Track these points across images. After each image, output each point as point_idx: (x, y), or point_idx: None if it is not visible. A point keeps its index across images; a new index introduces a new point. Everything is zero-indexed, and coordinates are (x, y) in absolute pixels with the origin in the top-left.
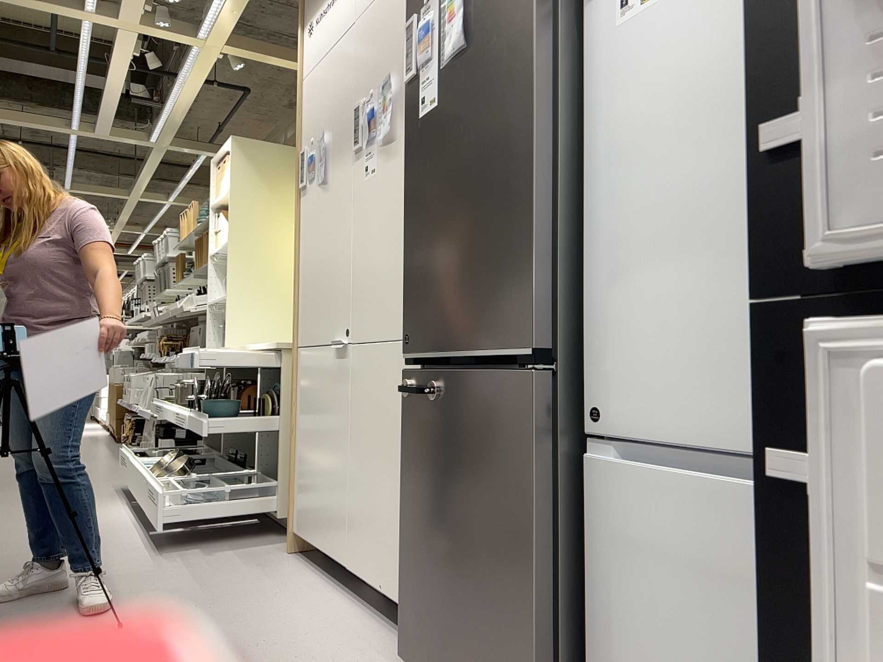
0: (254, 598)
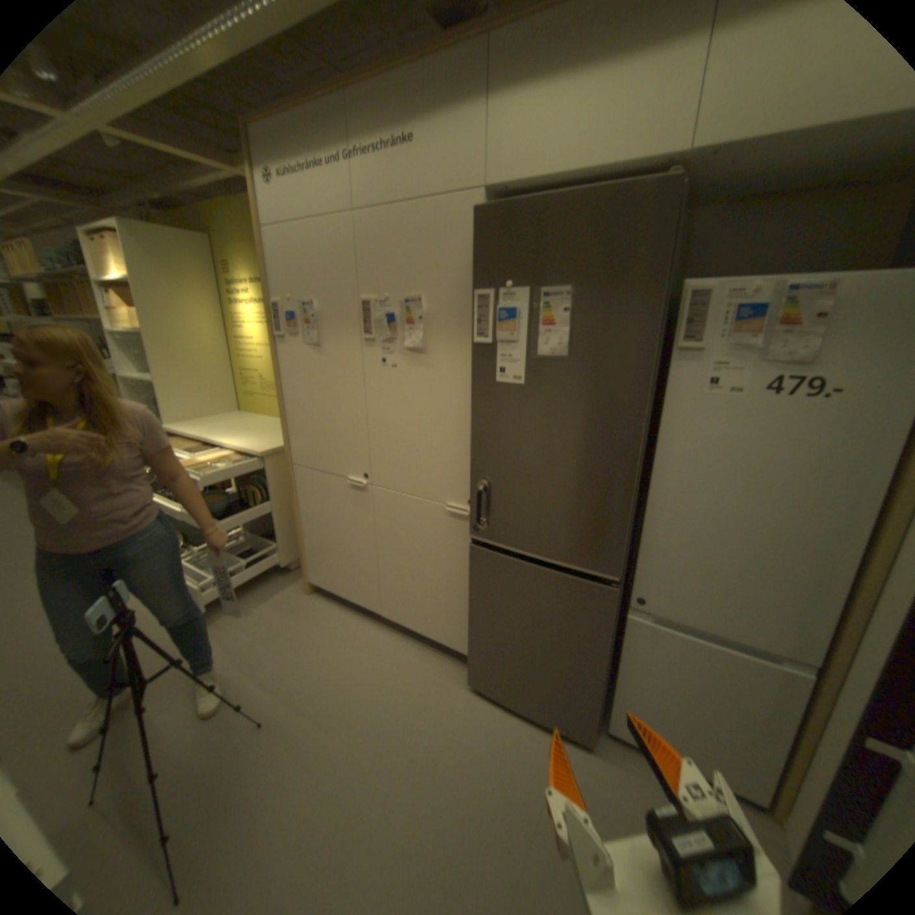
0: (325, 652)
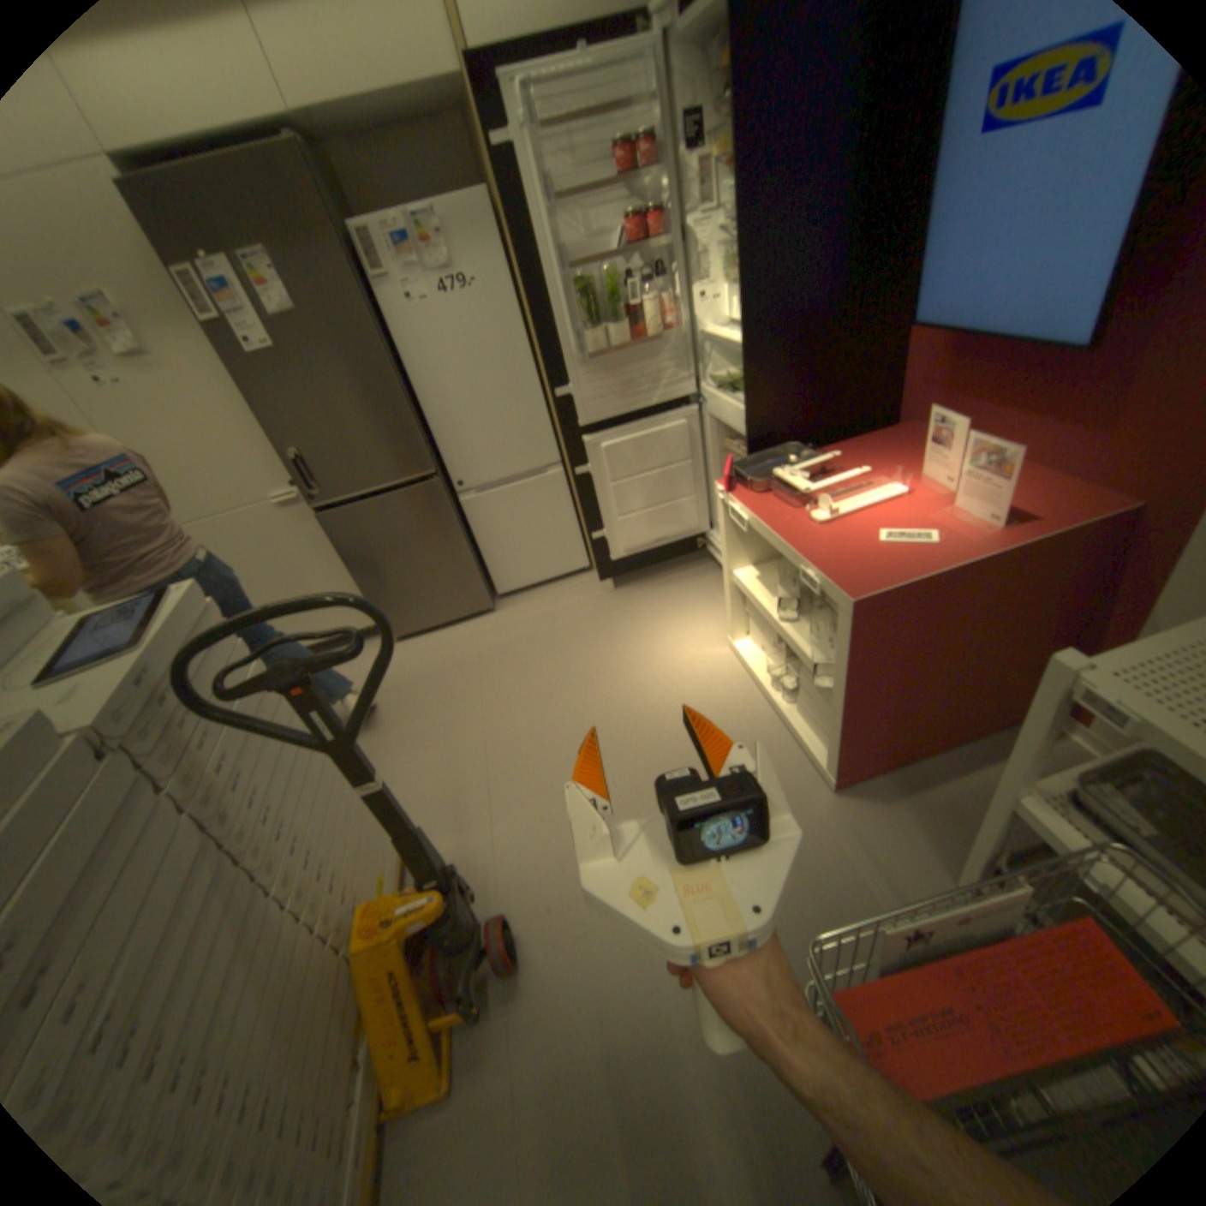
0: None
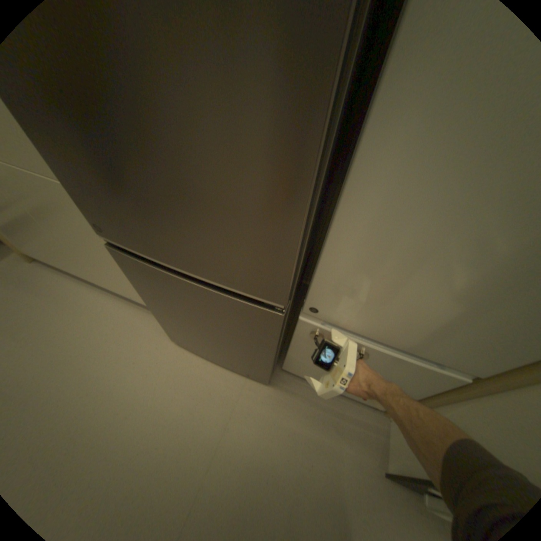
0: (44, 319)
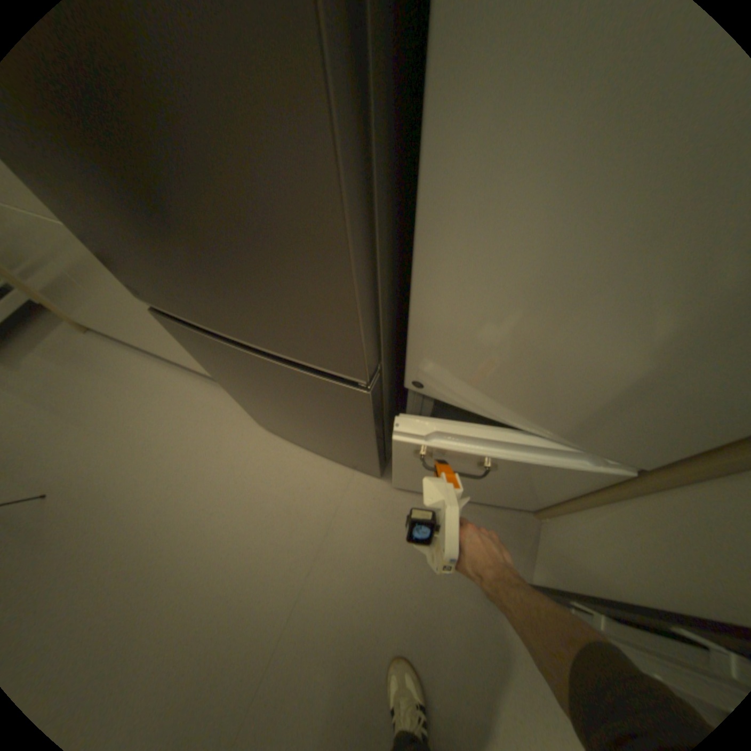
0: (108, 403)
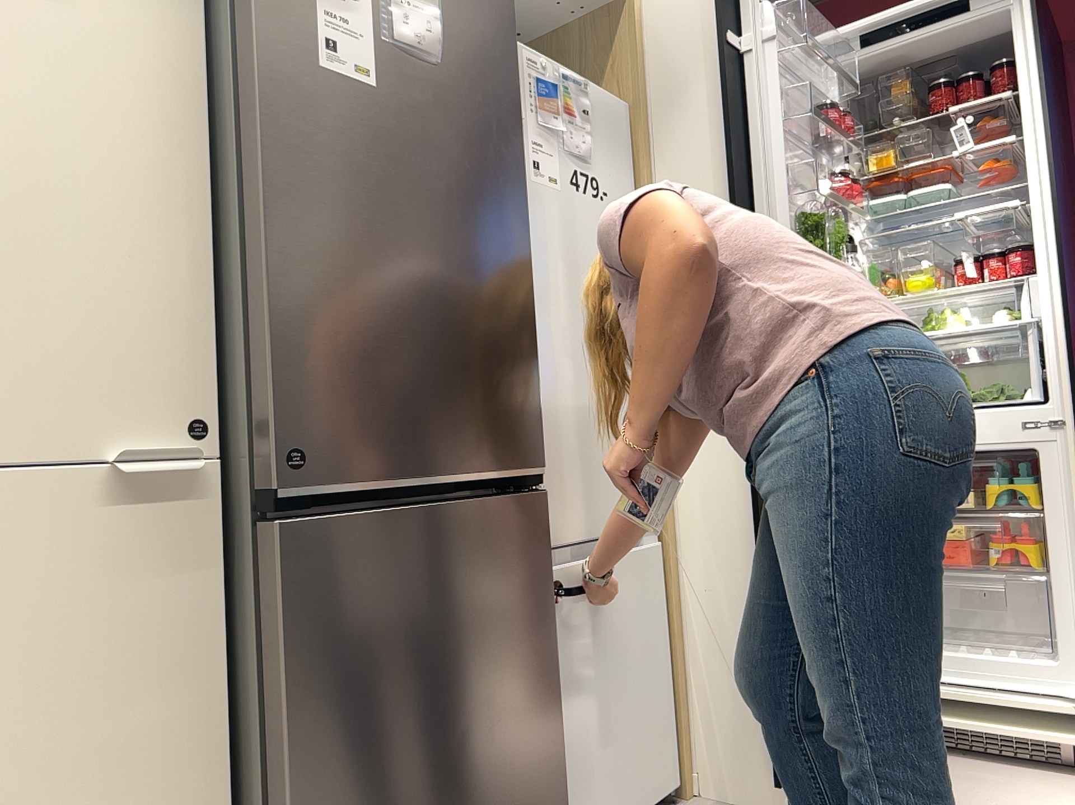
0: None
